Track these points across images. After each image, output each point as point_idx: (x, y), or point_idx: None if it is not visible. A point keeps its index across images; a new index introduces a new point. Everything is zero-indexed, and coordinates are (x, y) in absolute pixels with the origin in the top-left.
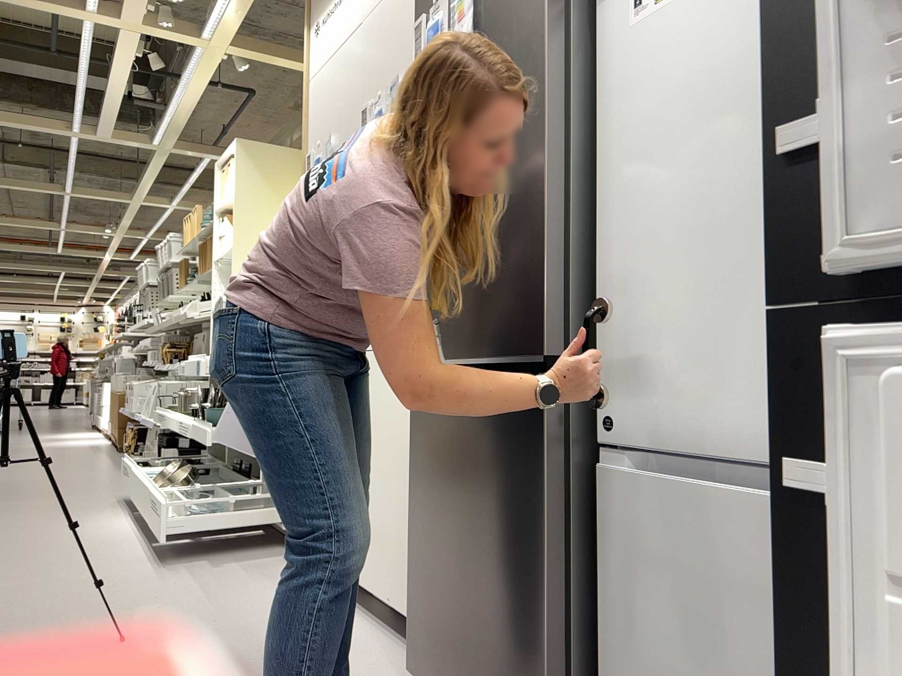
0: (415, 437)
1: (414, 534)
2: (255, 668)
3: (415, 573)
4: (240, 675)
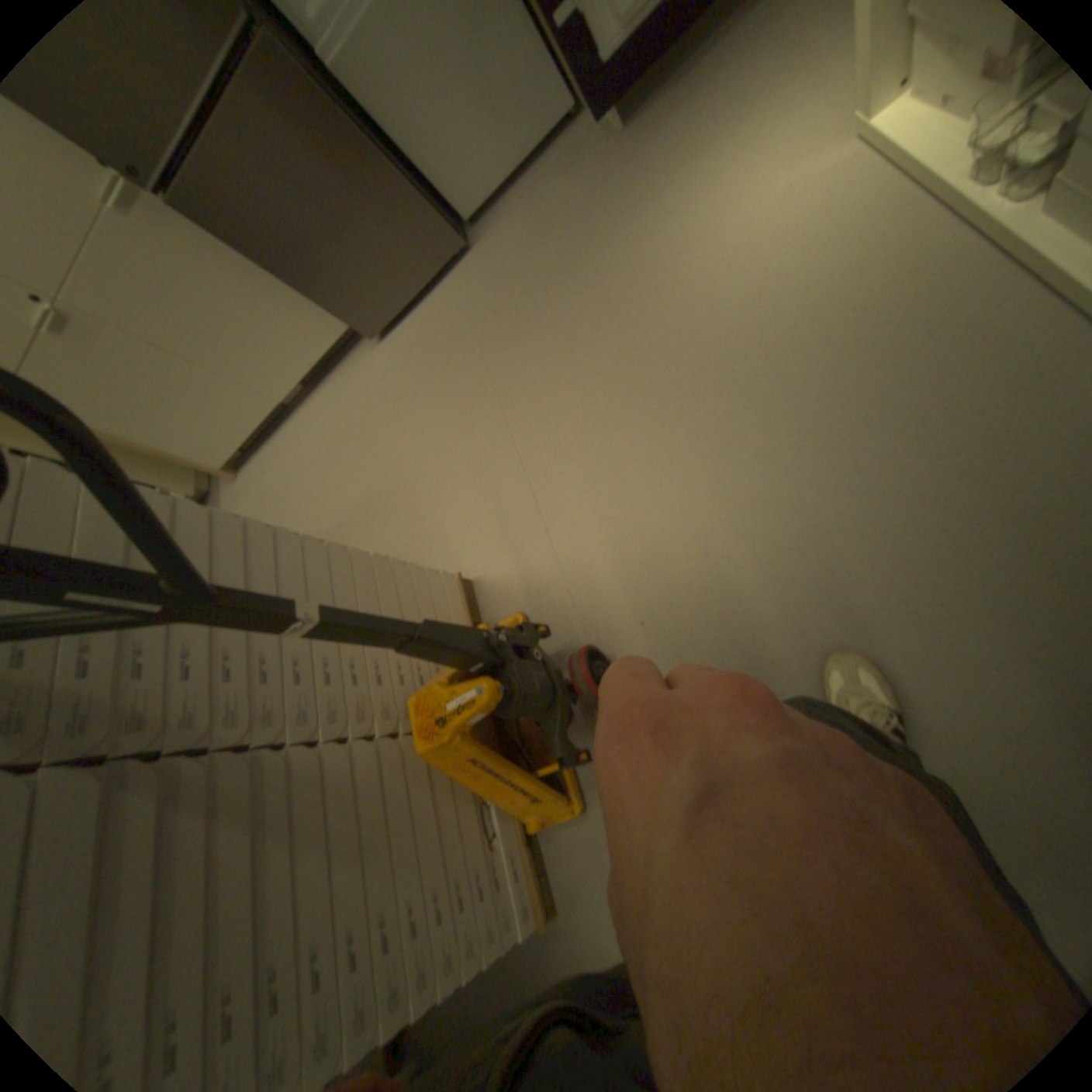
0: (220, 229)
1: (293, 279)
2: (343, 437)
3: (318, 295)
4: (347, 442)
